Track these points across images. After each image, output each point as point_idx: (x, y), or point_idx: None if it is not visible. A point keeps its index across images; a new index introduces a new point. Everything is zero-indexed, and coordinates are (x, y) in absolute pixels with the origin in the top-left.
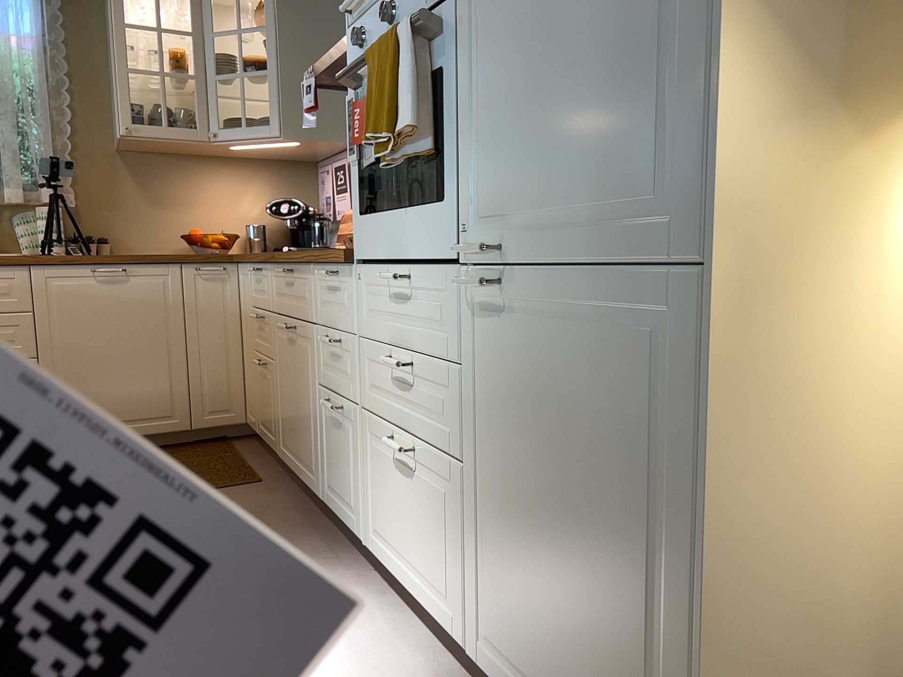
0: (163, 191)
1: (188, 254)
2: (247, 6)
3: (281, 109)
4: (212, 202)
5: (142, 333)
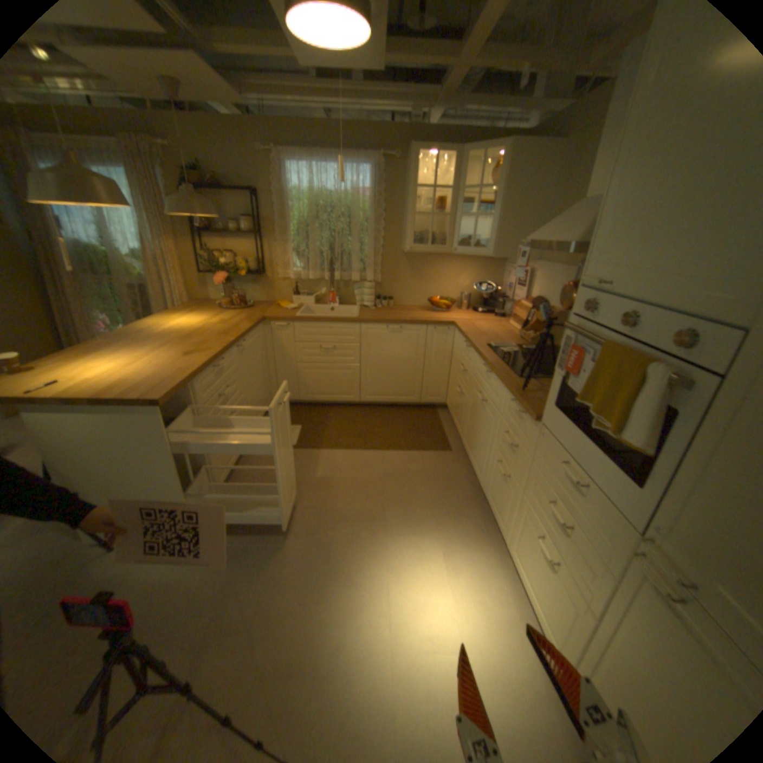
0: (420, 273)
1: (430, 320)
2: (486, 164)
3: (496, 239)
4: (444, 278)
5: (404, 358)
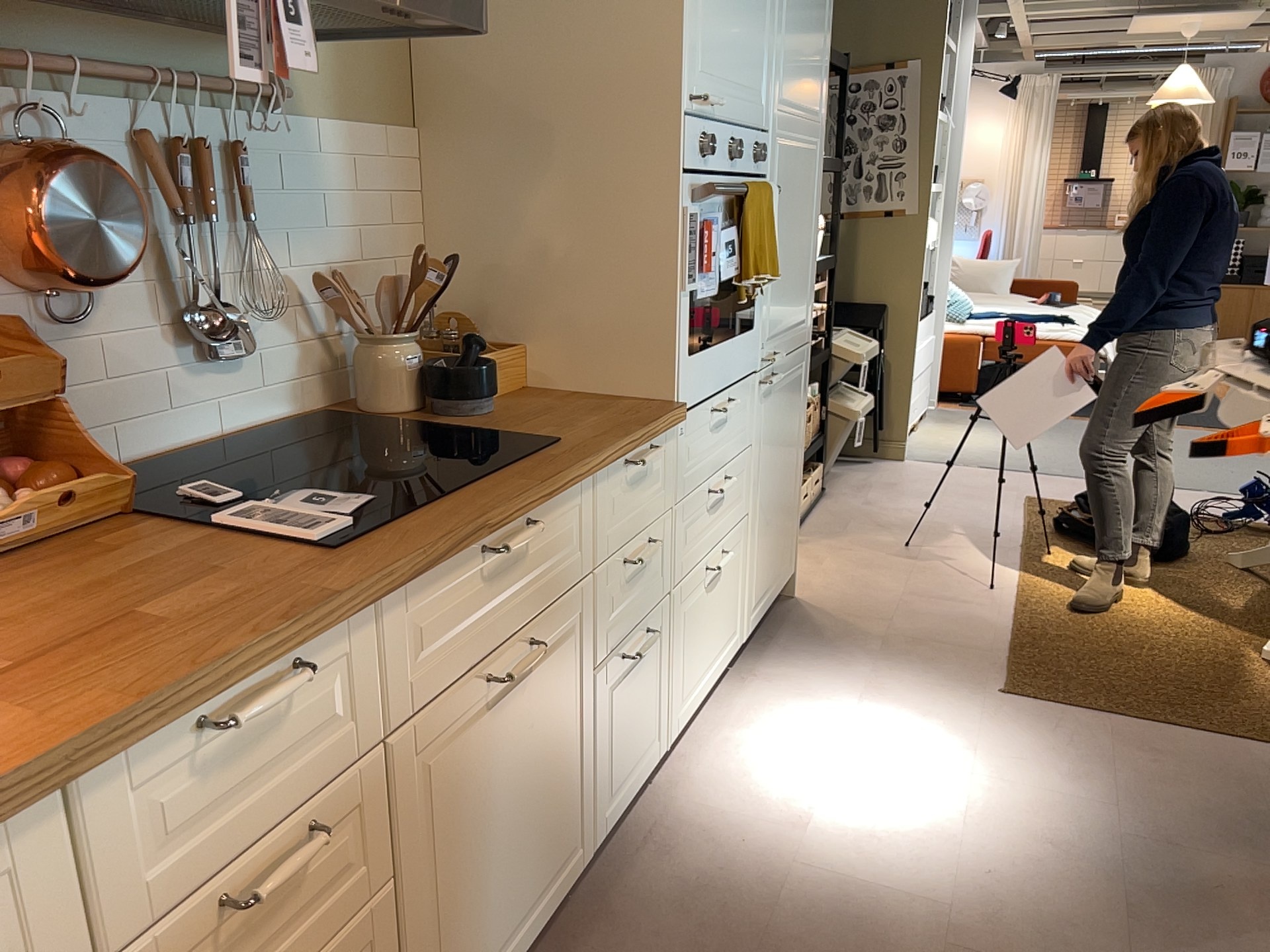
0: None
1: None
2: None
3: None
4: None
5: None
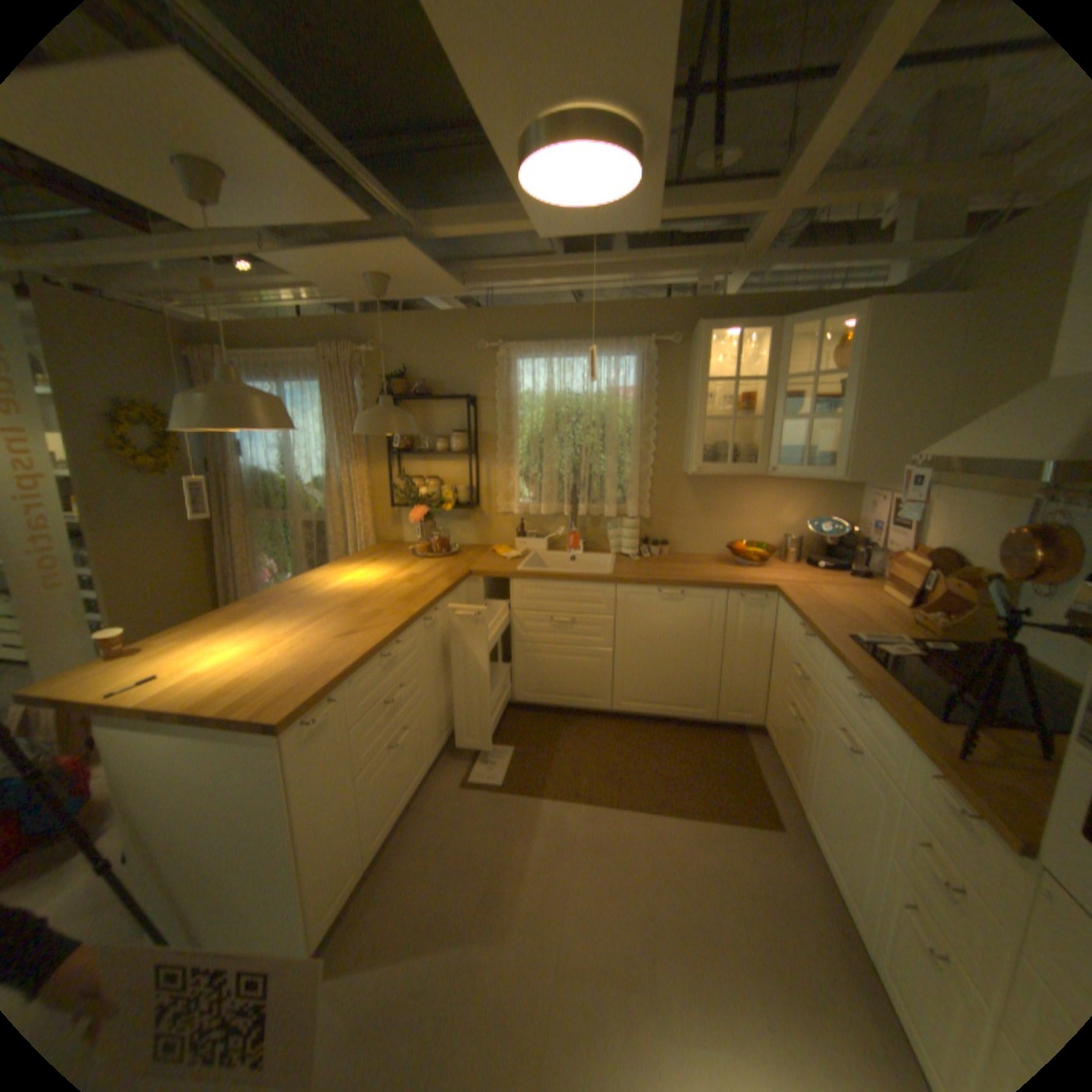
0: (714, 504)
1: (735, 581)
2: (823, 340)
3: (851, 452)
4: (755, 512)
5: (689, 642)
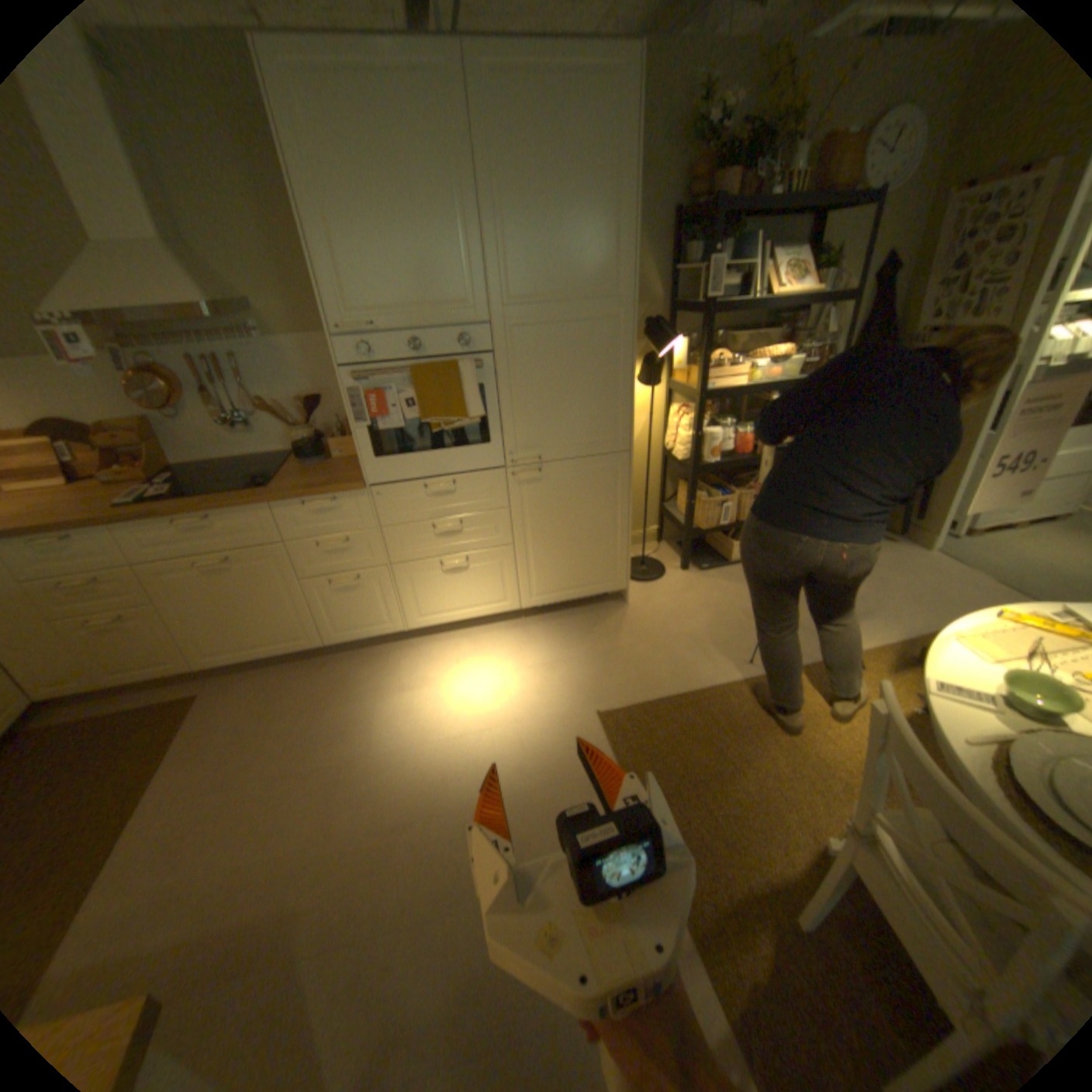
0: None
1: None
2: None
3: None
4: None
5: None
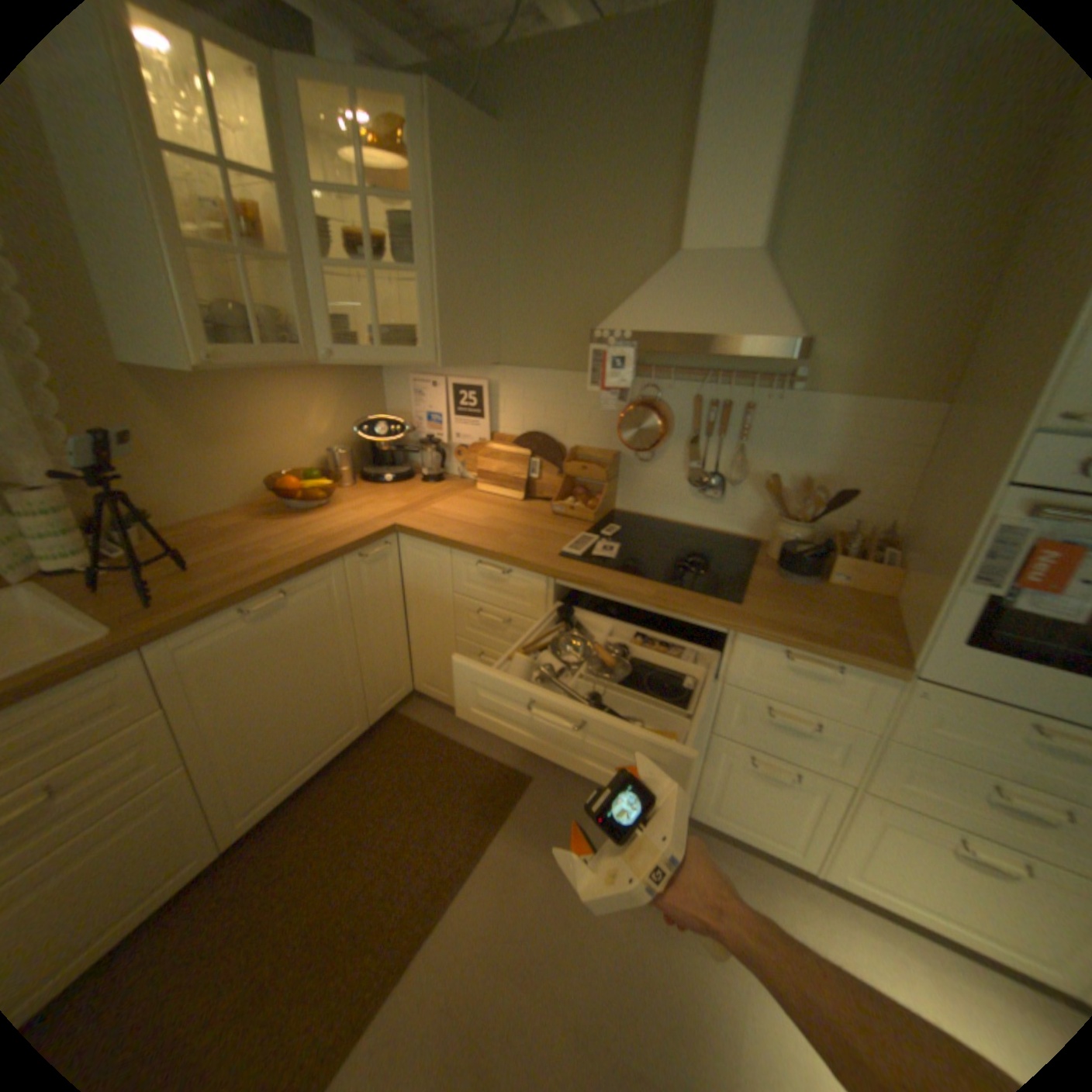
0: (210, 422)
1: (347, 540)
2: (329, 133)
3: (435, 326)
4: (277, 426)
5: (314, 660)
